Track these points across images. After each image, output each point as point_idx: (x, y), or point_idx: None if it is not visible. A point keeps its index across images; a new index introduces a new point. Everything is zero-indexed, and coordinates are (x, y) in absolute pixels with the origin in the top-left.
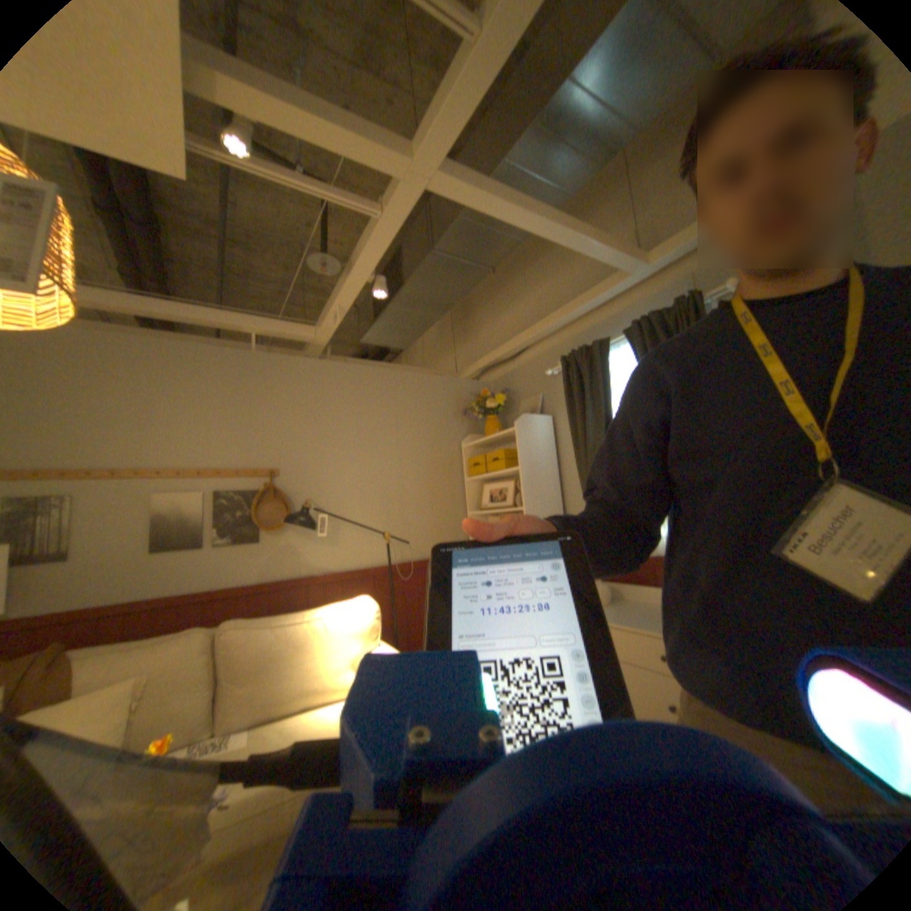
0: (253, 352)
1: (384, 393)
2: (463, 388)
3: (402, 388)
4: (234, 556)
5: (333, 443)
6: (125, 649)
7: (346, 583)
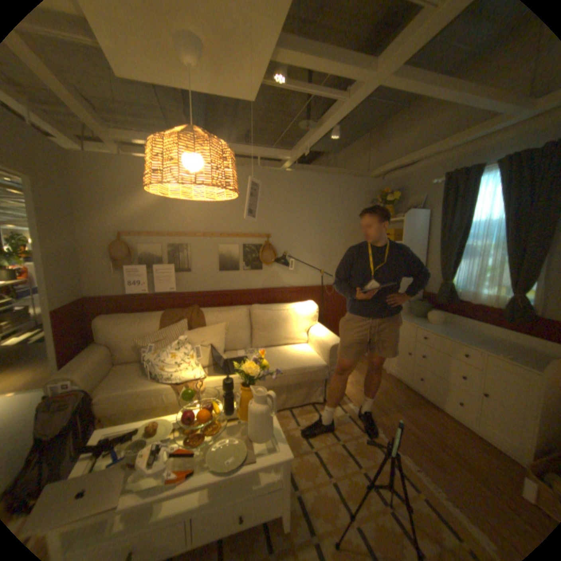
0: (257, 170)
1: (325, 191)
2: (371, 185)
3: (335, 187)
4: (251, 276)
5: (296, 221)
6: (219, 312)
7: (299, 293)
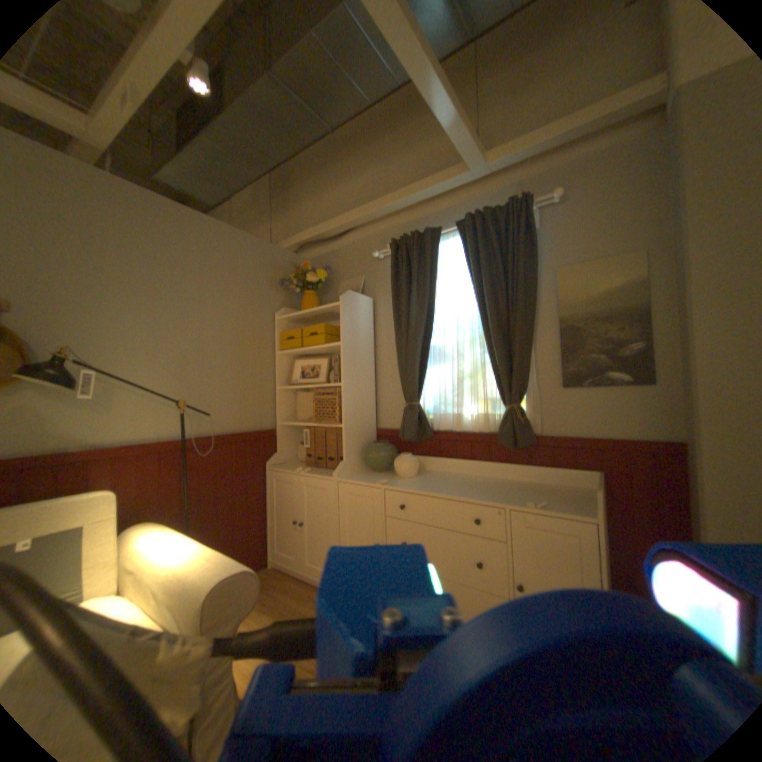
0: None
1: (188, 238)
2: (281, 258)
3: (211, 240)
4: None
5: (109, 283)
6: None
7: (120, 461)
